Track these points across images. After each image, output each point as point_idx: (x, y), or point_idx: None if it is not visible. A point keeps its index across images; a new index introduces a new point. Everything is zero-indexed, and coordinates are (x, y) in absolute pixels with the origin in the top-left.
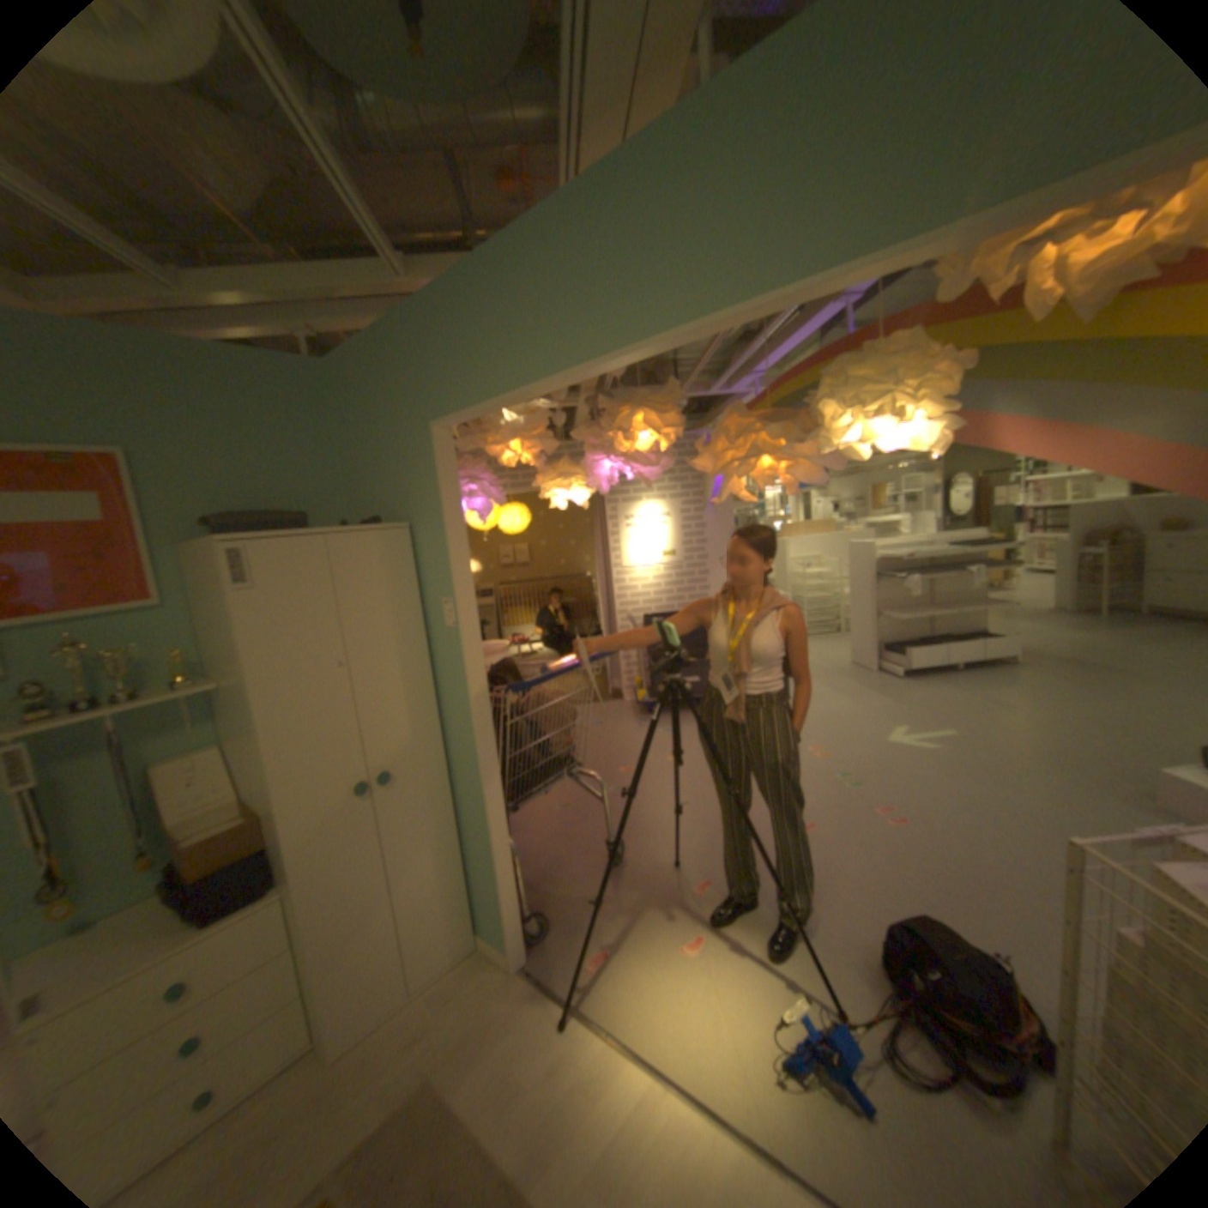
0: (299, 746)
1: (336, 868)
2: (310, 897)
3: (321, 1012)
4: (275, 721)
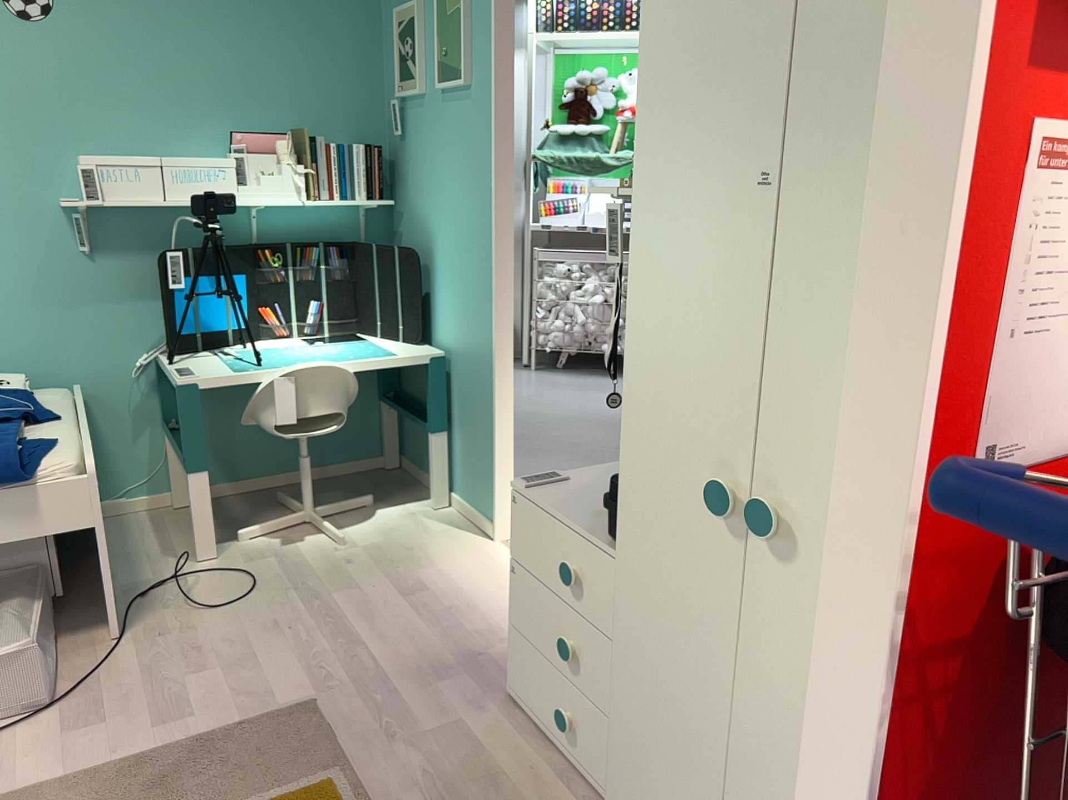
0: (667, 322)
1: (667, 603)
2: (631, 606)
3: (610, 790)
4: (649, 251)
